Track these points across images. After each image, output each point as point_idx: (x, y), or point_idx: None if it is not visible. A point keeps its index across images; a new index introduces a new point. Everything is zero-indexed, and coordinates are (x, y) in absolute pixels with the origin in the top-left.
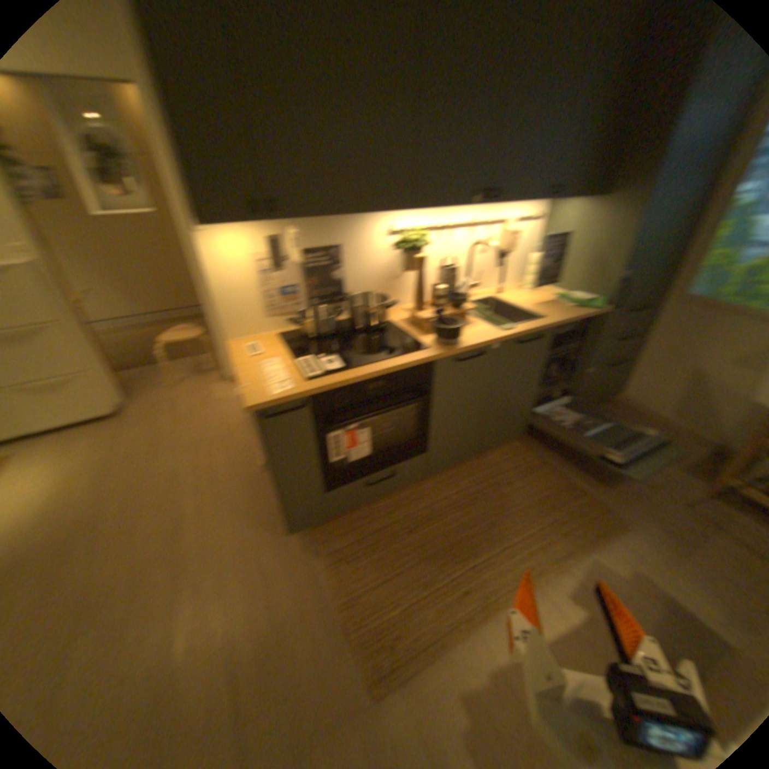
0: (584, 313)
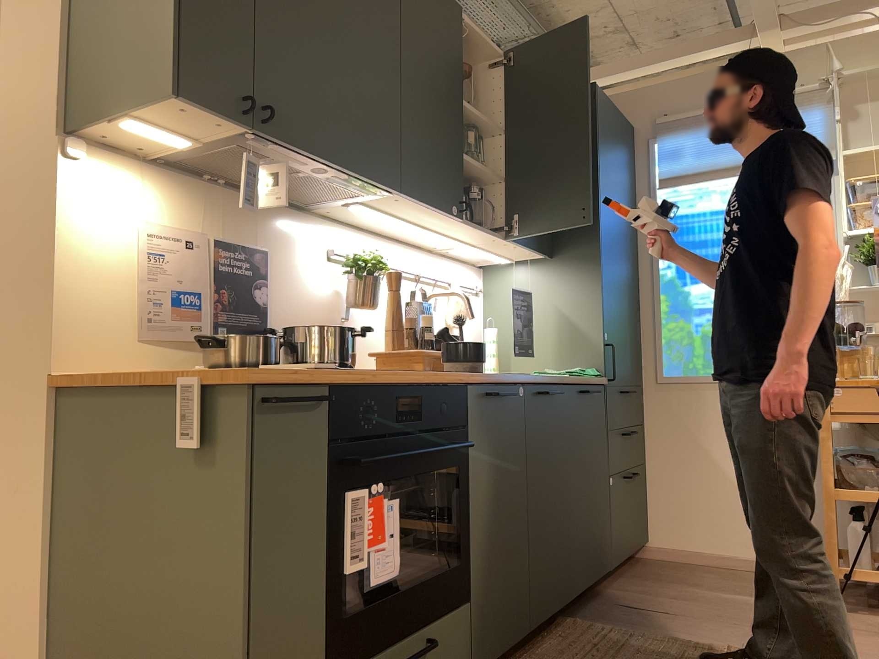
0: (586, 380)
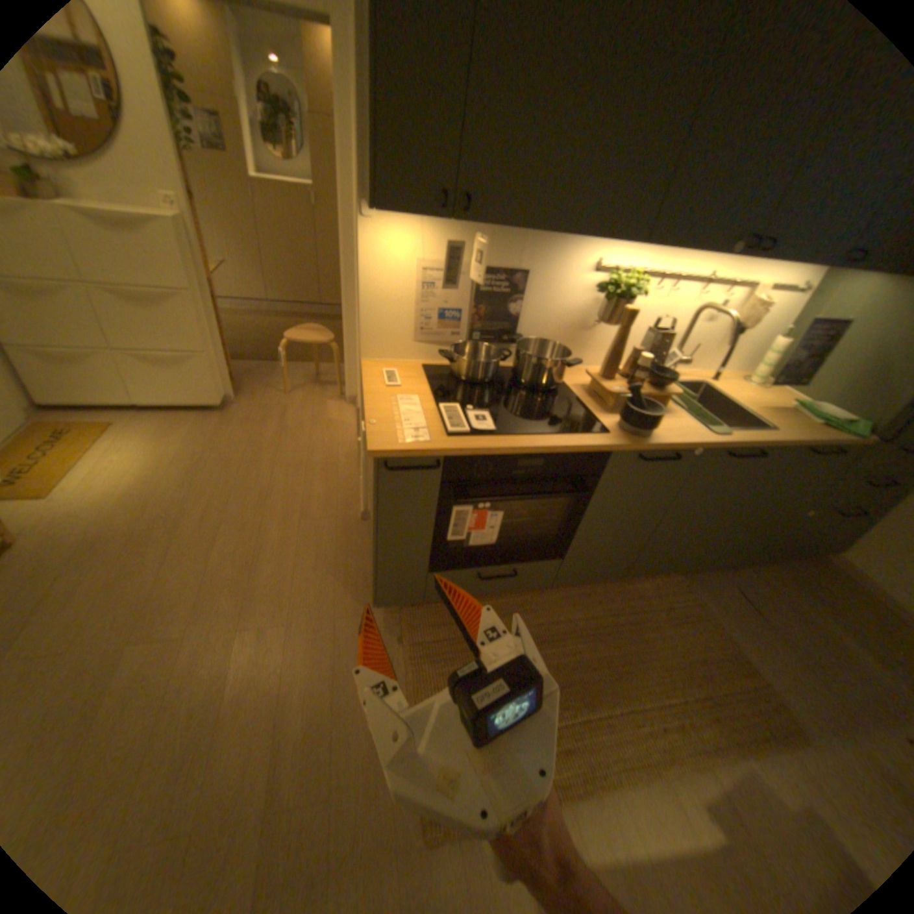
0: (833, 438)
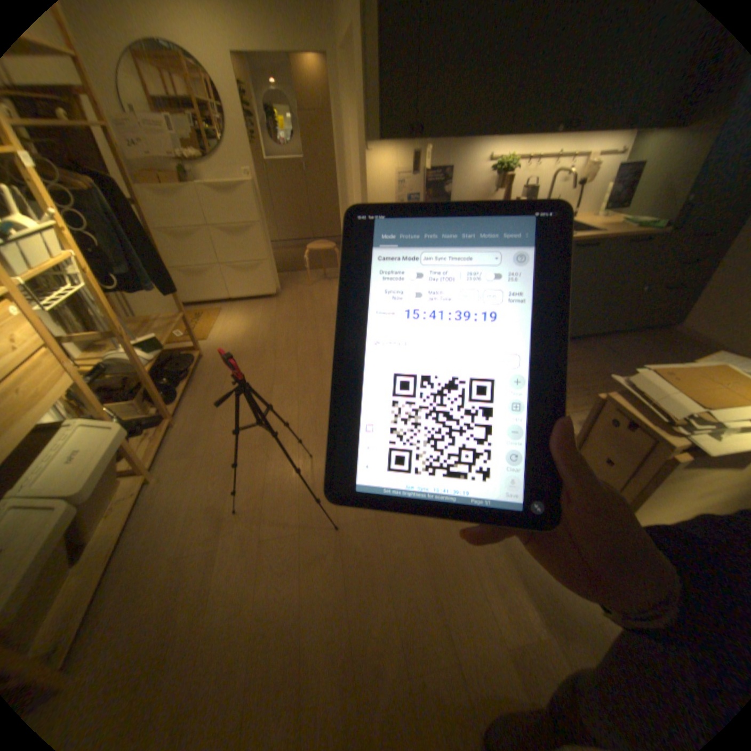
0: (641, 232)
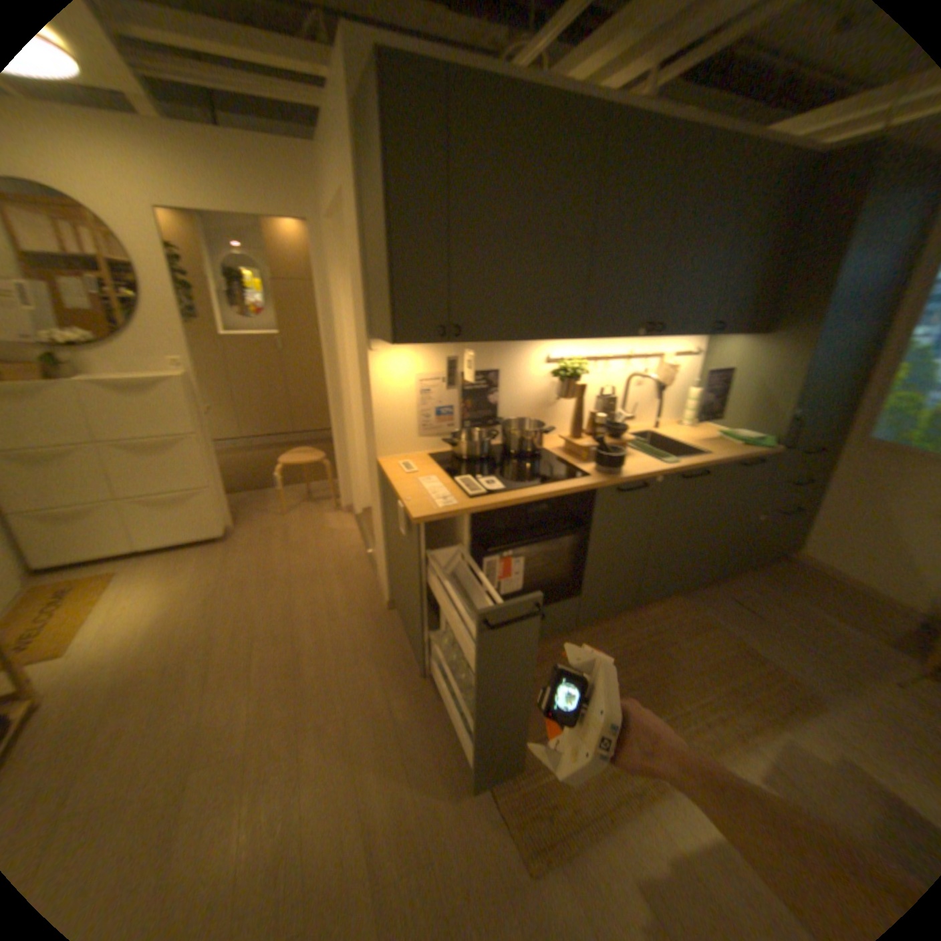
0: (753, 452)
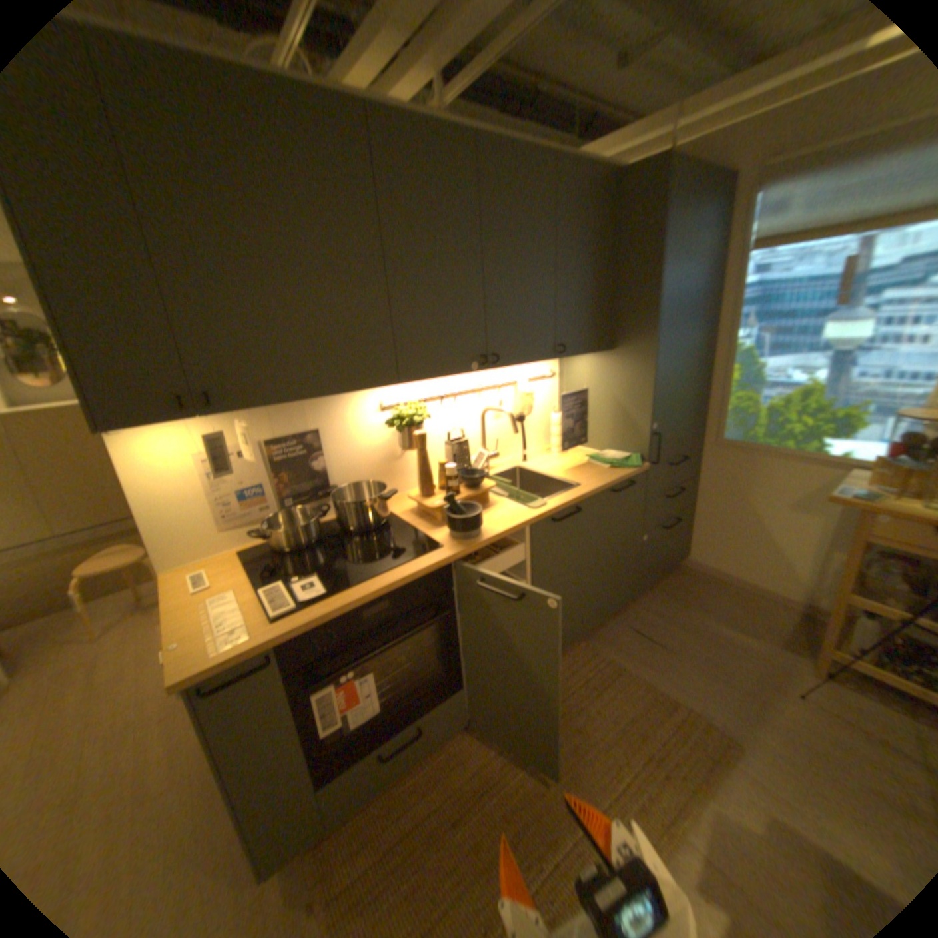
0: (620, 475)
